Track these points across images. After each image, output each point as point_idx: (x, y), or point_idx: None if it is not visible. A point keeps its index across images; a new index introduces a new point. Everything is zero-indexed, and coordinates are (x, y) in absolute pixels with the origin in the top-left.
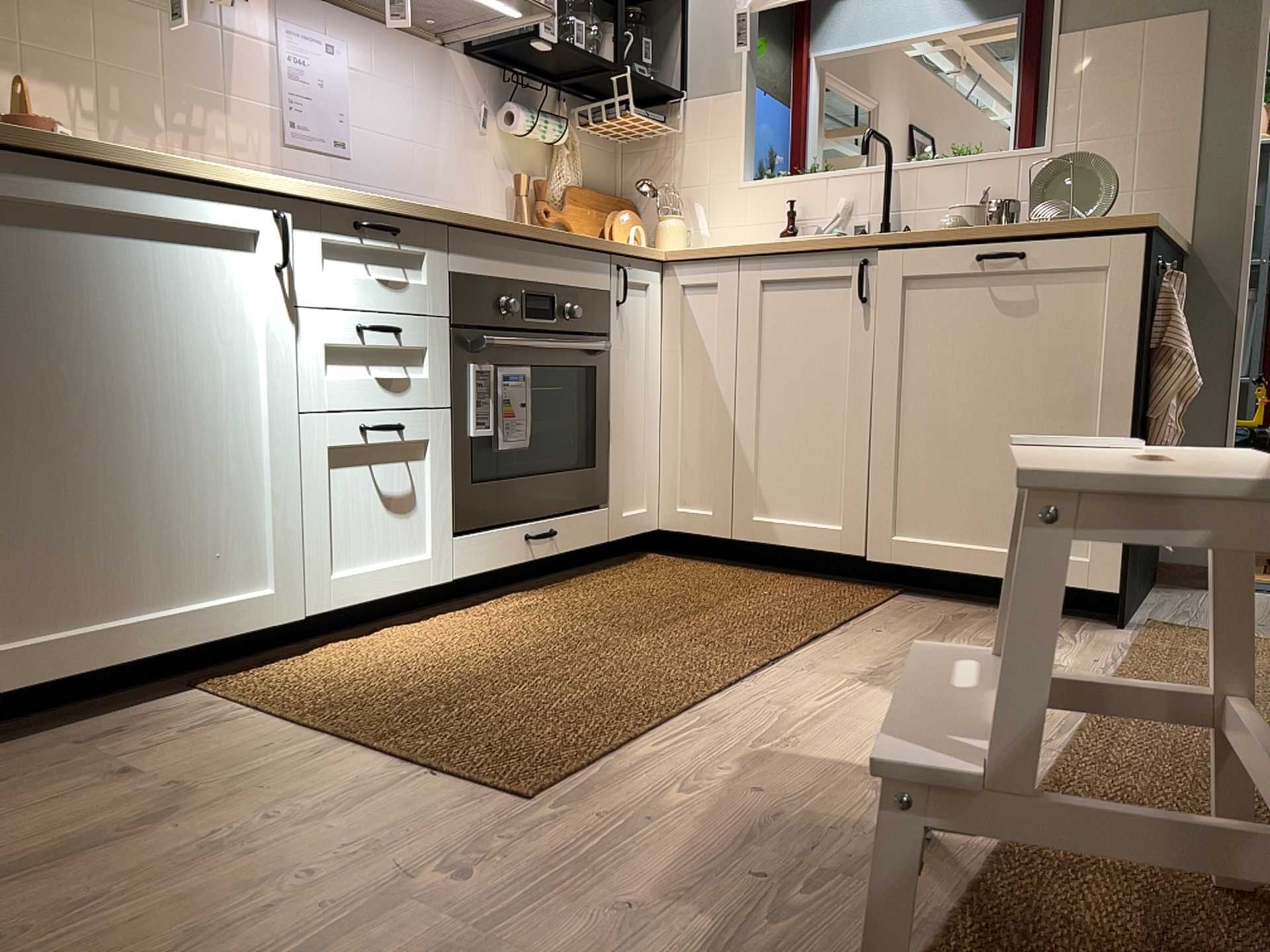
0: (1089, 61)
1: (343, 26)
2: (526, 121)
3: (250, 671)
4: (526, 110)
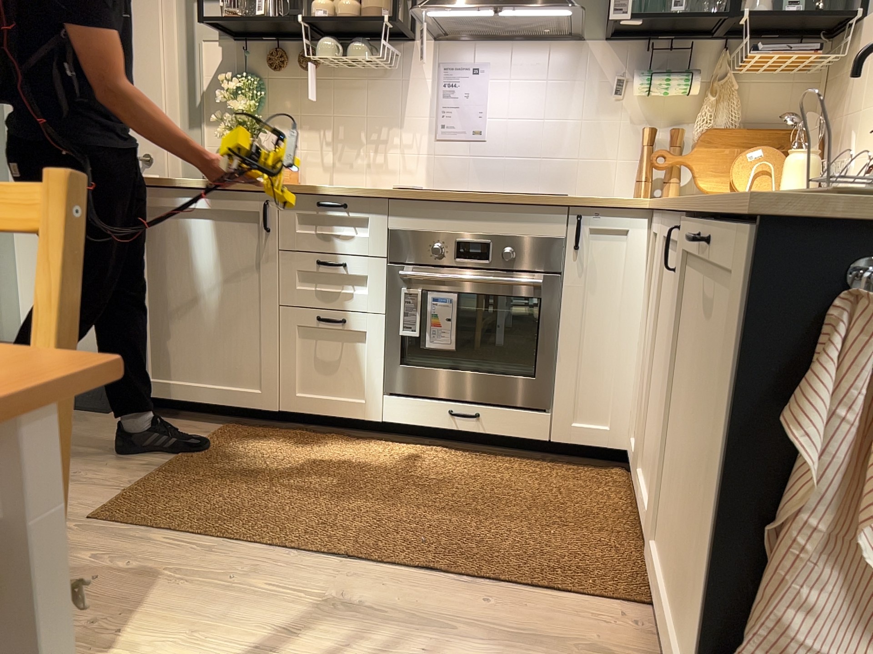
0: None
1: (484, 49)
2: (636, 84)
3: (254, 428)
4: (641, 73)
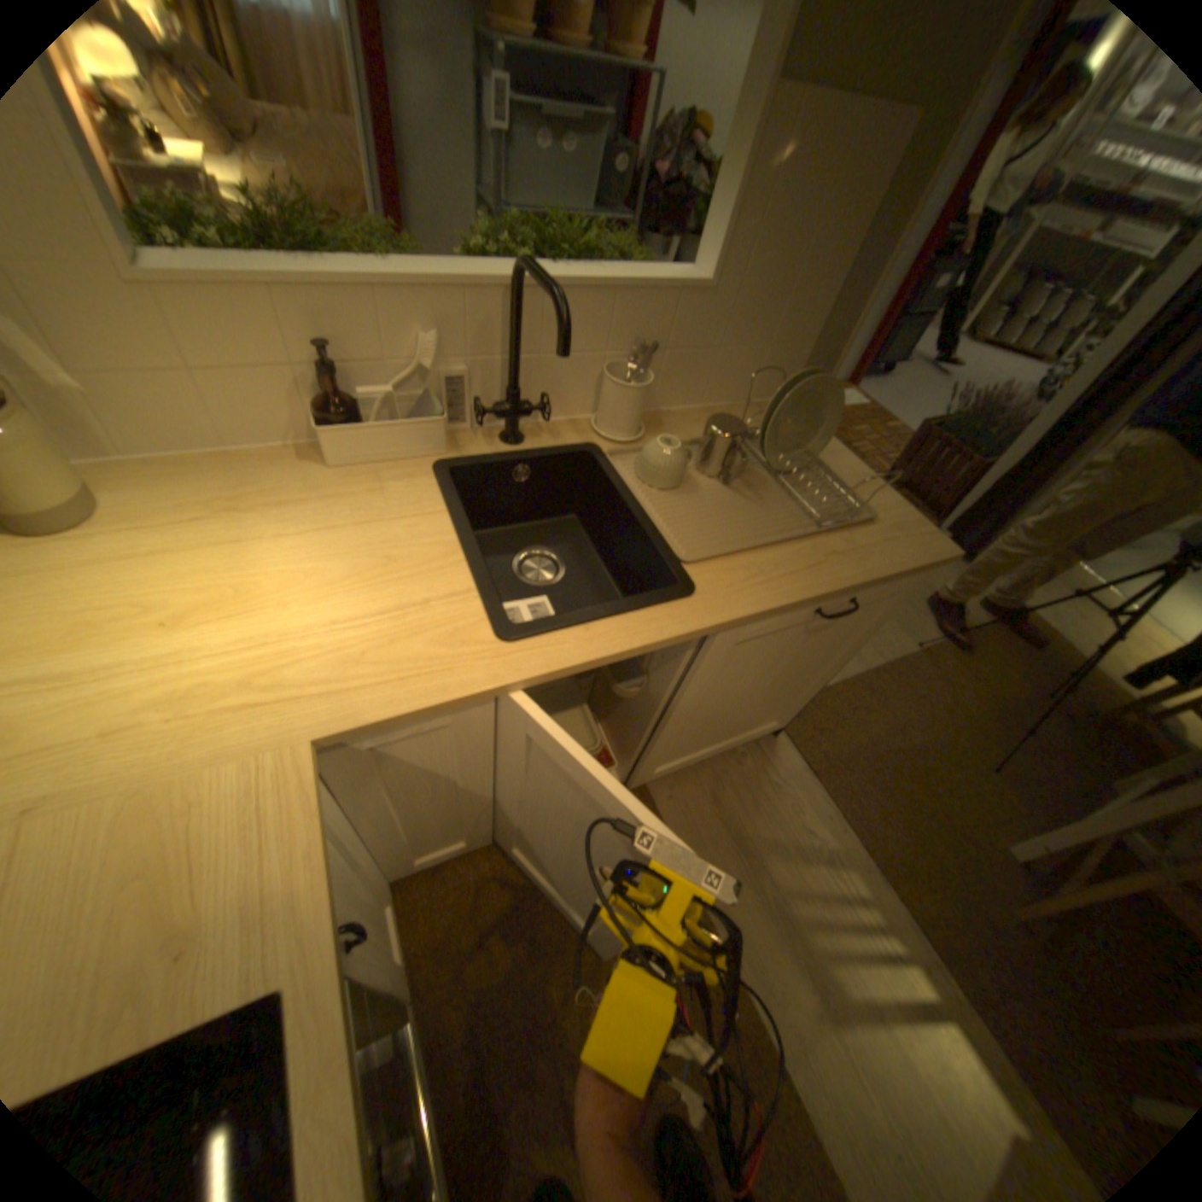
0: (794, 148)
1: None
2: None
3: None
4: None
